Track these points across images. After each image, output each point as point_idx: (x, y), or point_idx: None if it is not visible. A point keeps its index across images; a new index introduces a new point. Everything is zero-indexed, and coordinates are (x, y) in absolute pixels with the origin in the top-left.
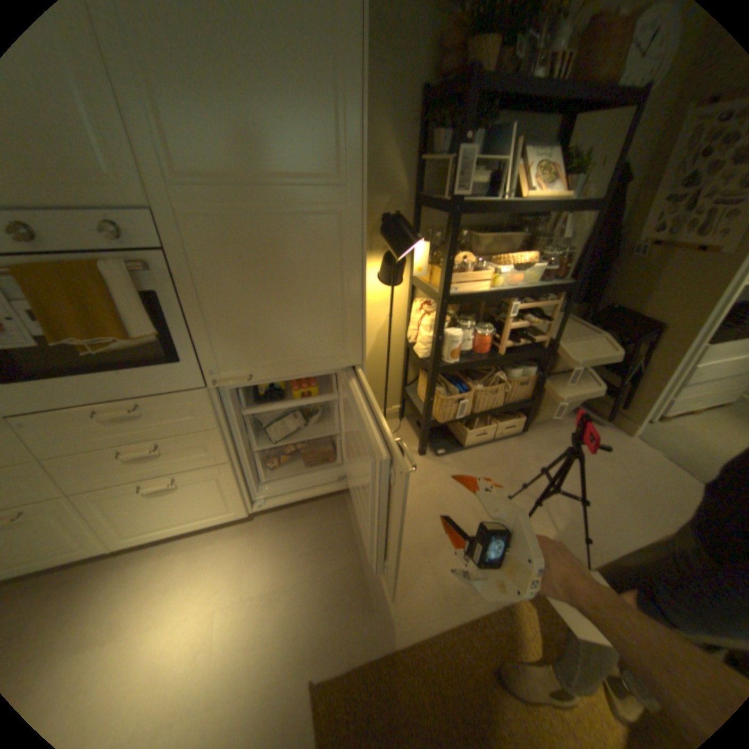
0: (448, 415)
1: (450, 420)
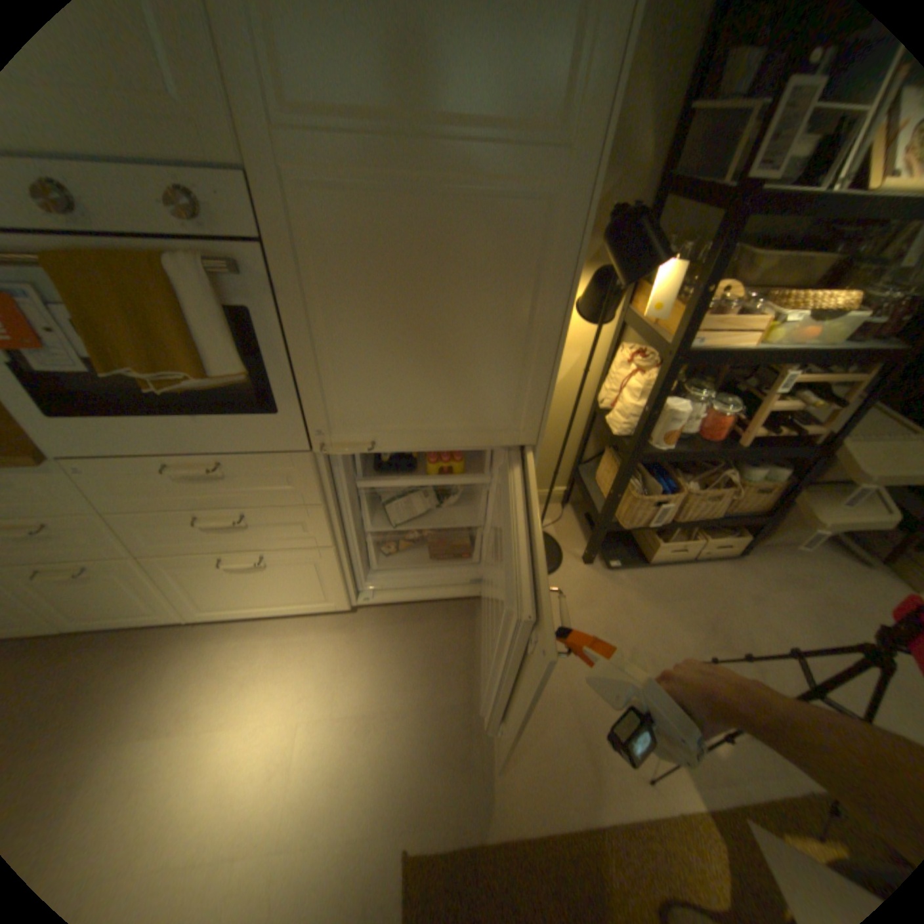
0: (640, 519)
1: (641, 528)
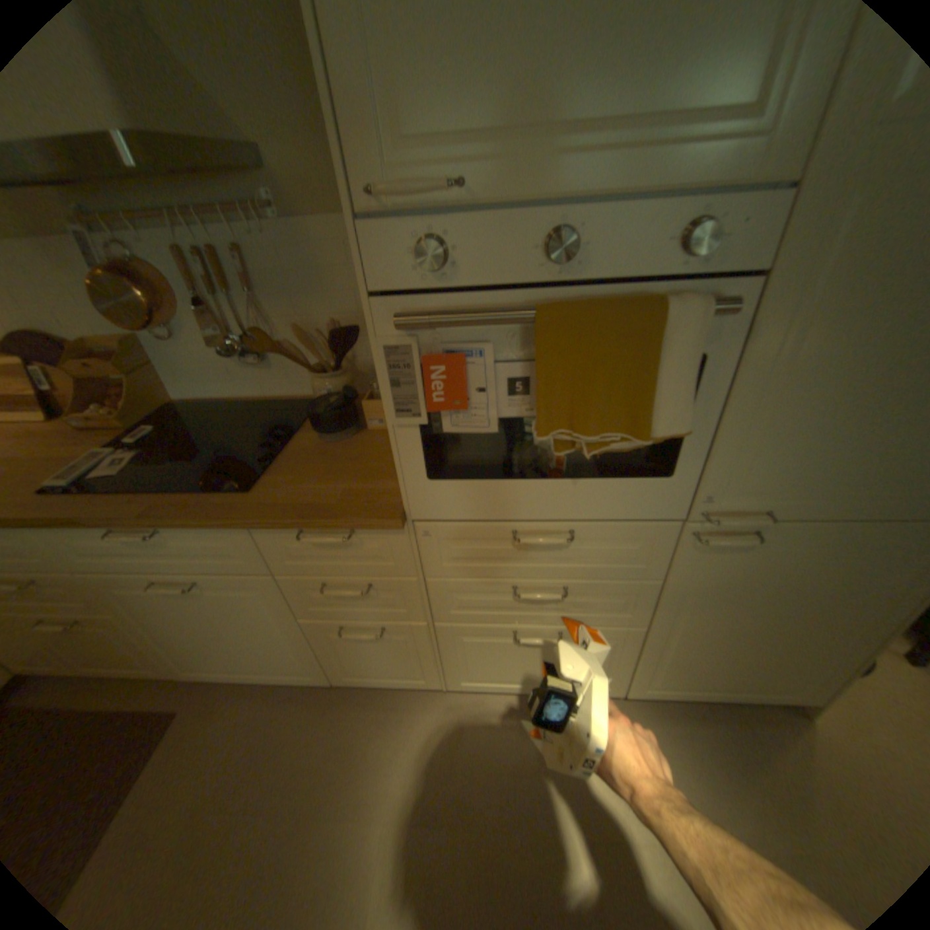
0: None
1: None
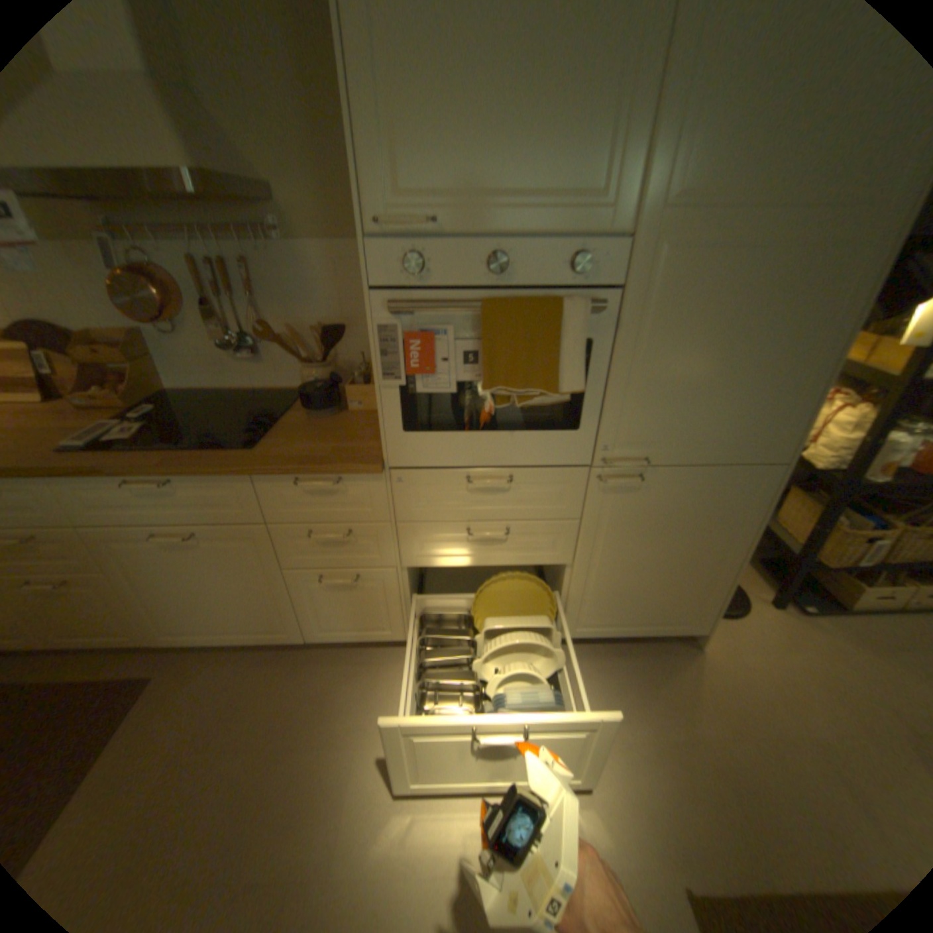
0: (847, 558)
1: (849, 567)
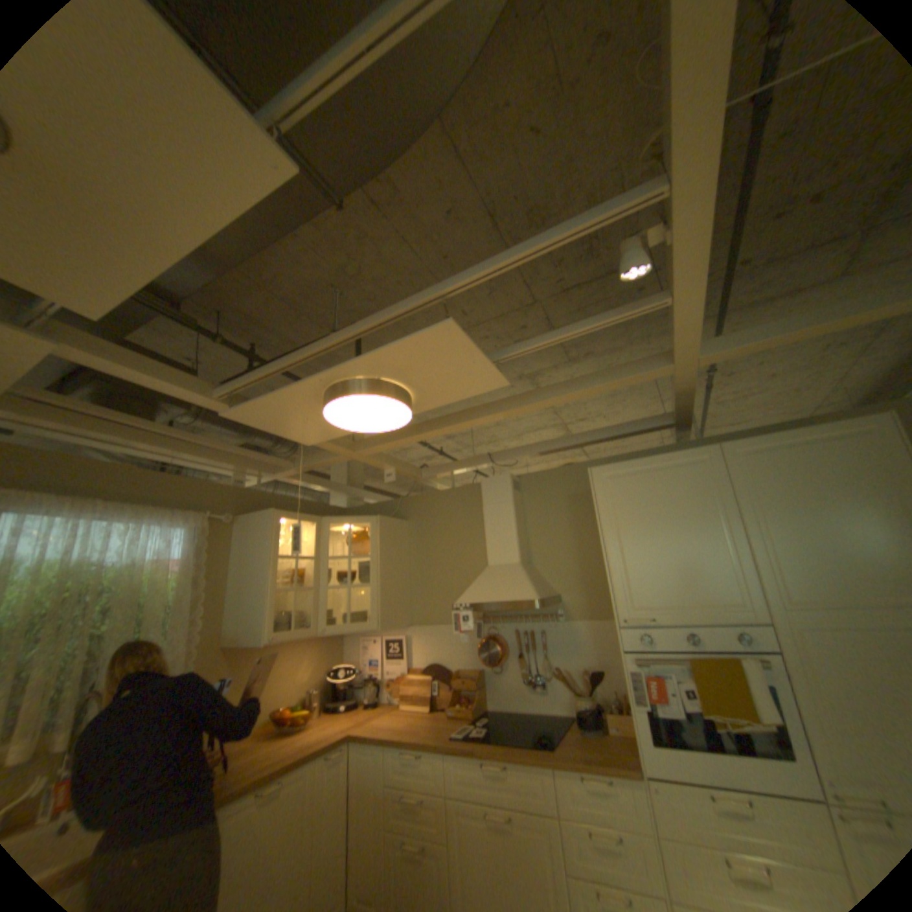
0: None
1: None
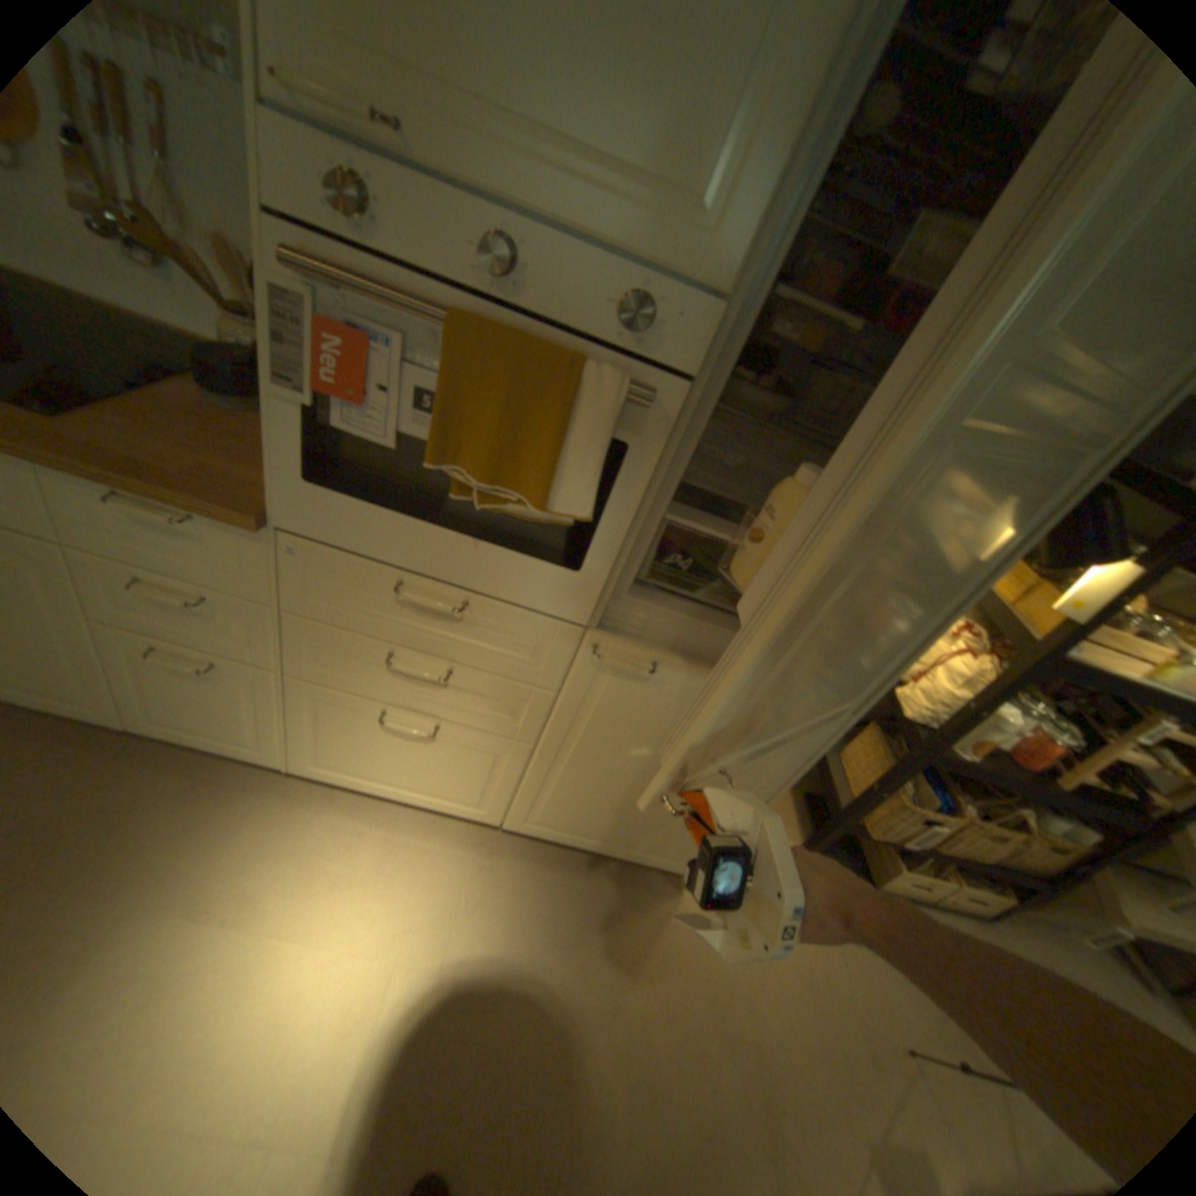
0: (897, 835)
1: (894, 846)
